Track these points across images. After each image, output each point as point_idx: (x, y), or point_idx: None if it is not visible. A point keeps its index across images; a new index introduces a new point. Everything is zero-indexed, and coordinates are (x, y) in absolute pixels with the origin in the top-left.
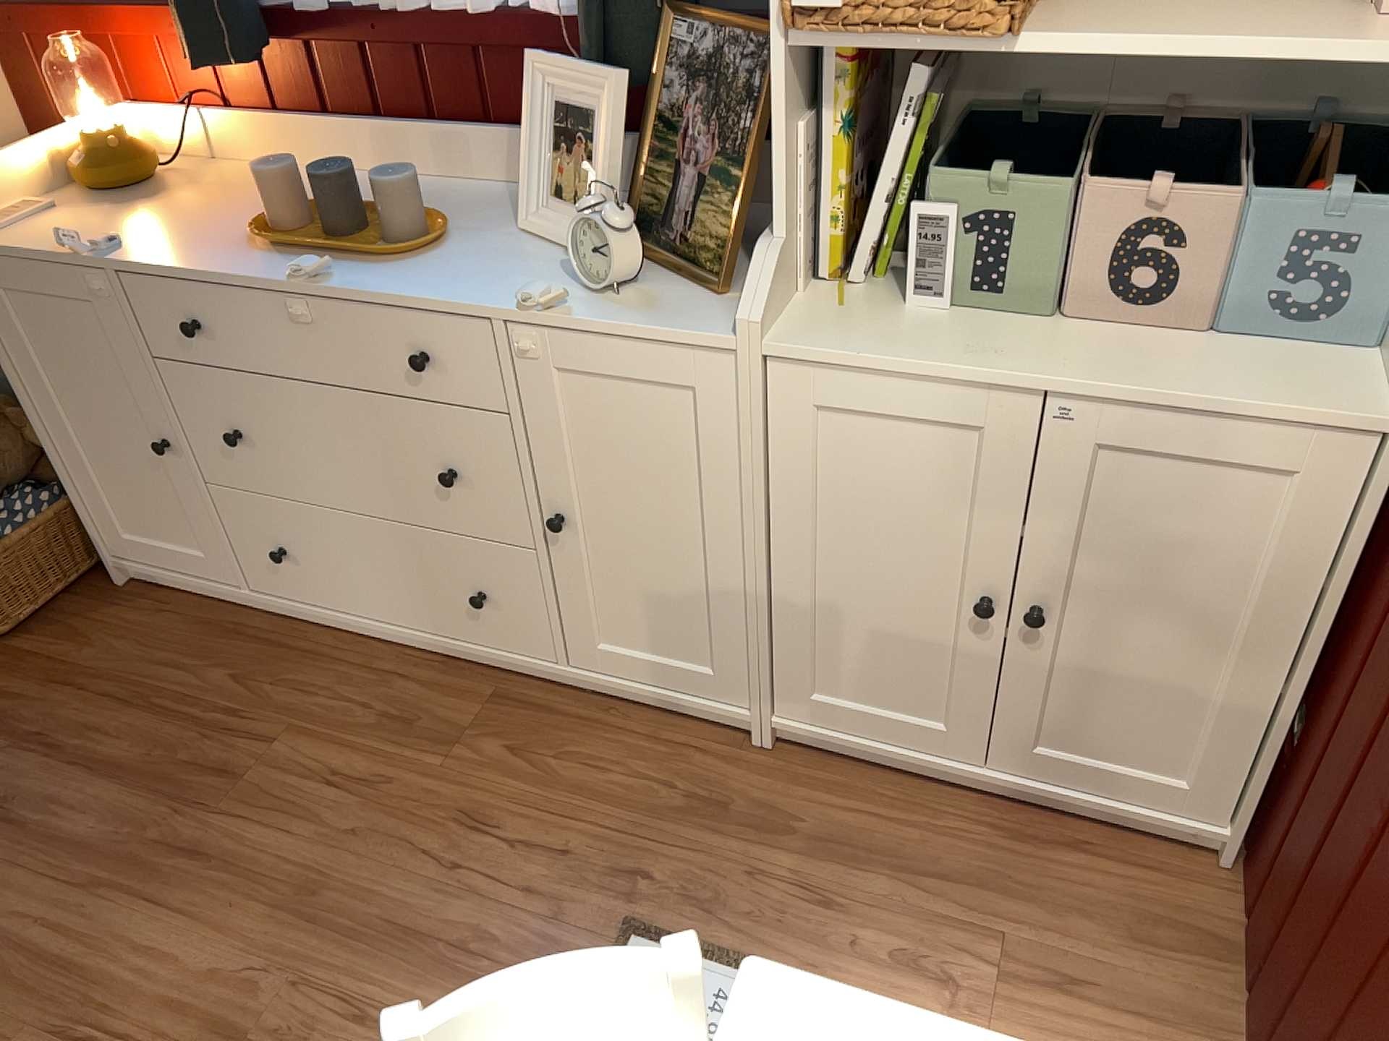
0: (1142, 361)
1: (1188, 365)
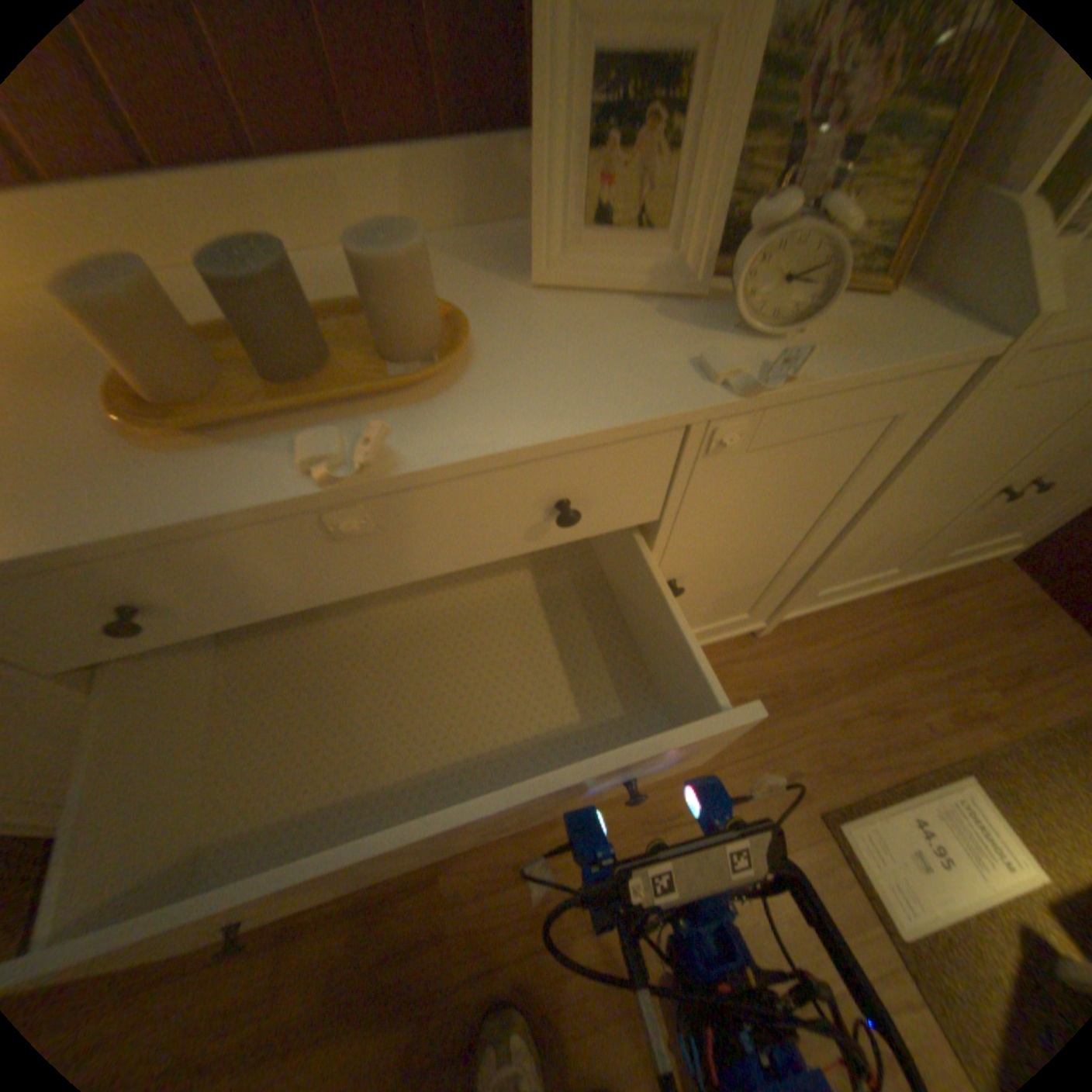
0: None
1: None
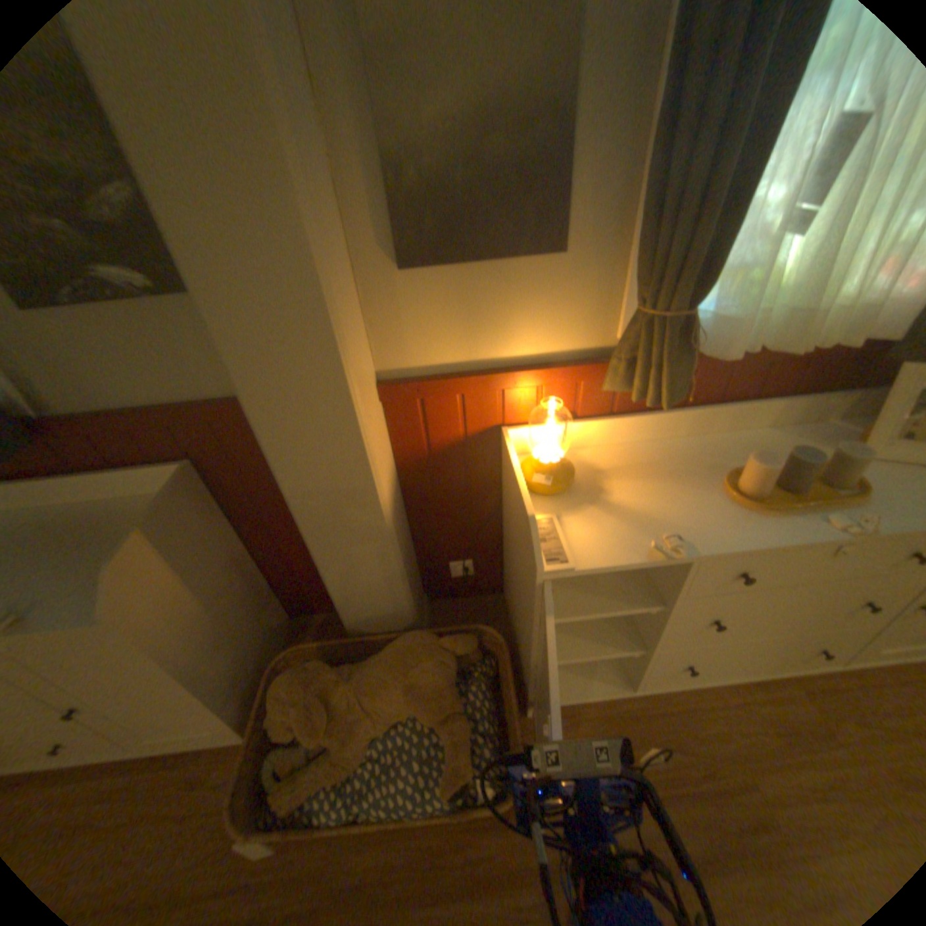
0: None
1: None
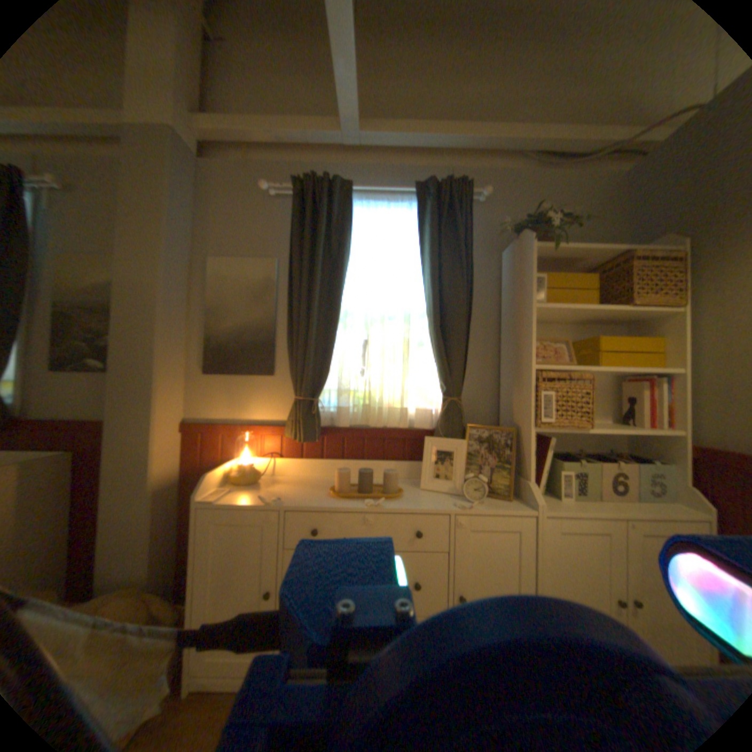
0: (638, 508)
1: (650, 508)
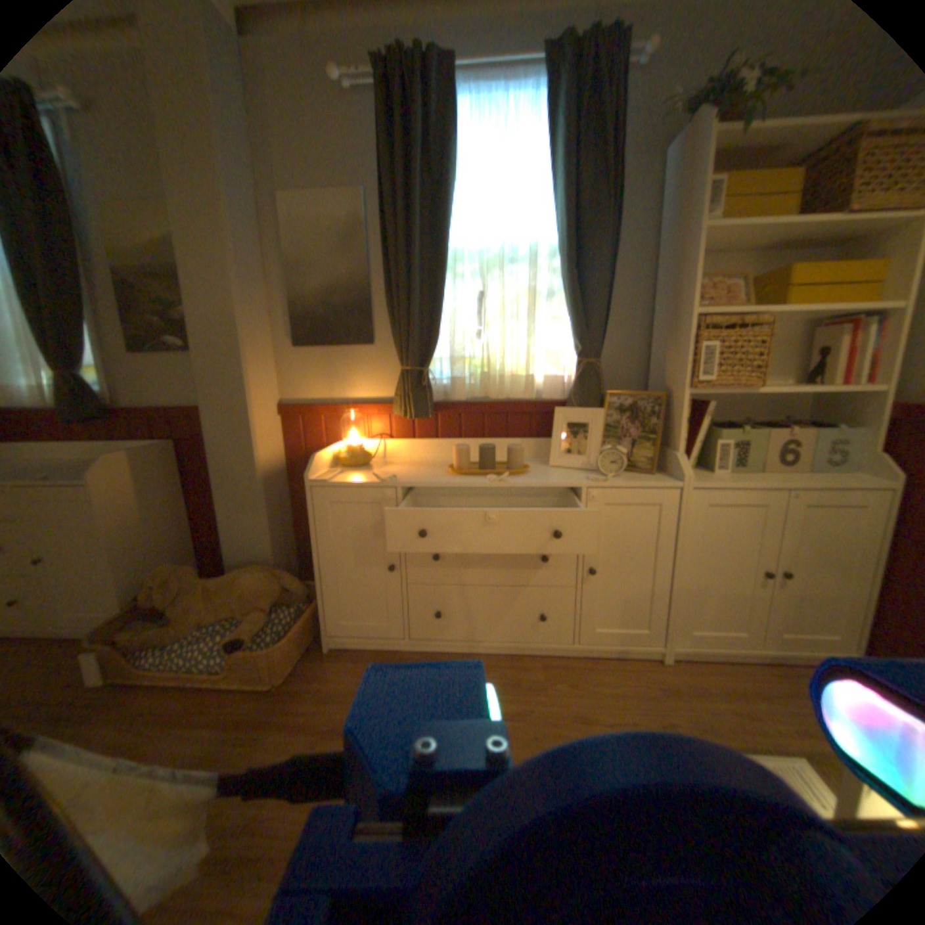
0: (807, 479)
1: (821, 479)
